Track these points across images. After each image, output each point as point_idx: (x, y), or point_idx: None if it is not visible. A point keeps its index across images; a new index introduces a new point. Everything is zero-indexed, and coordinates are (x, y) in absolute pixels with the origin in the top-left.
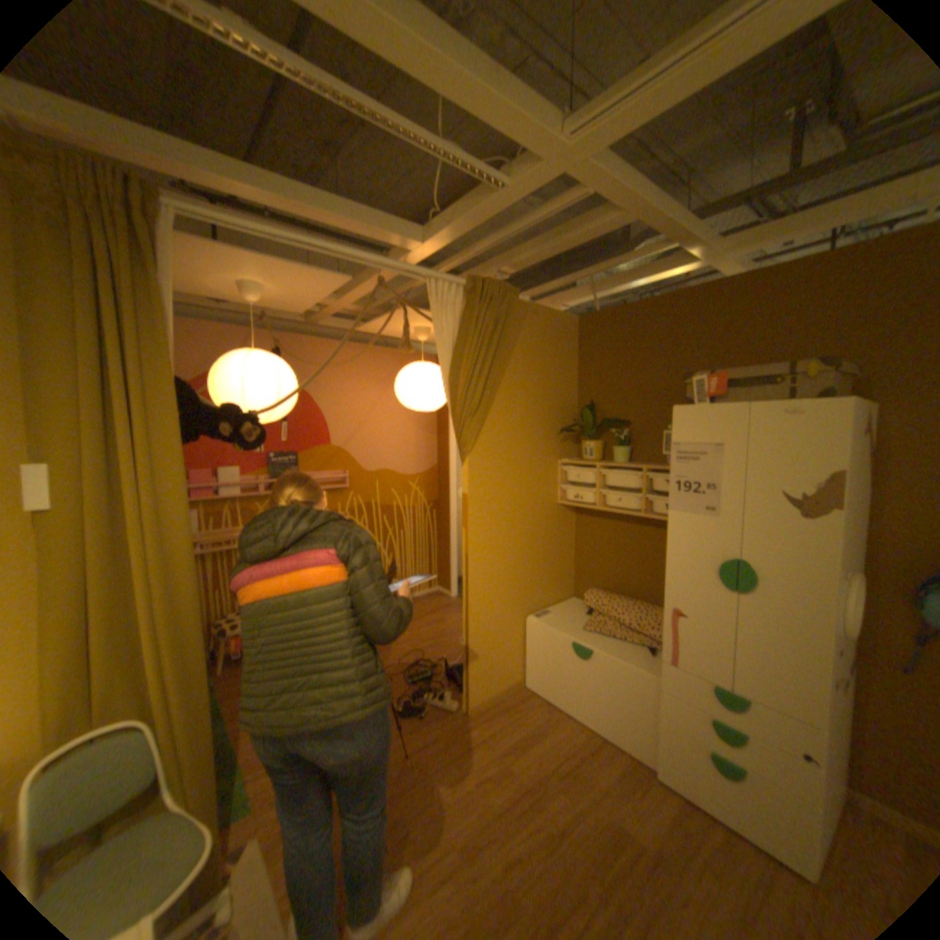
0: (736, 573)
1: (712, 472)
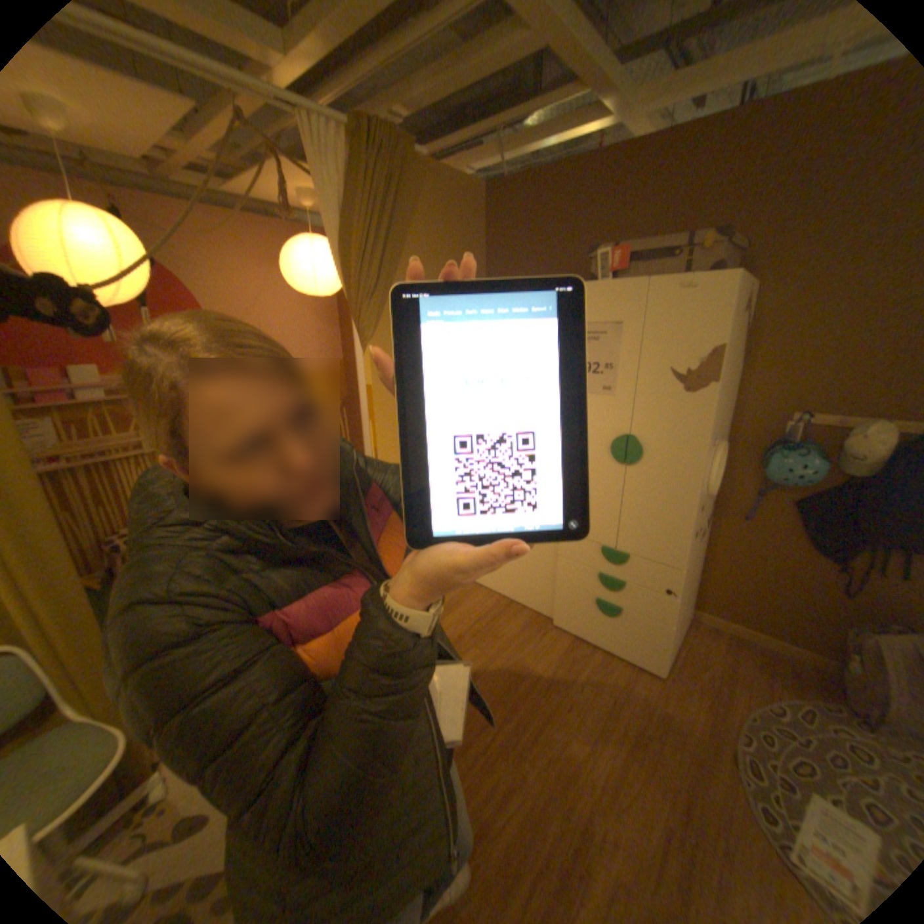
0: (625, 447)
1: (611, 352)
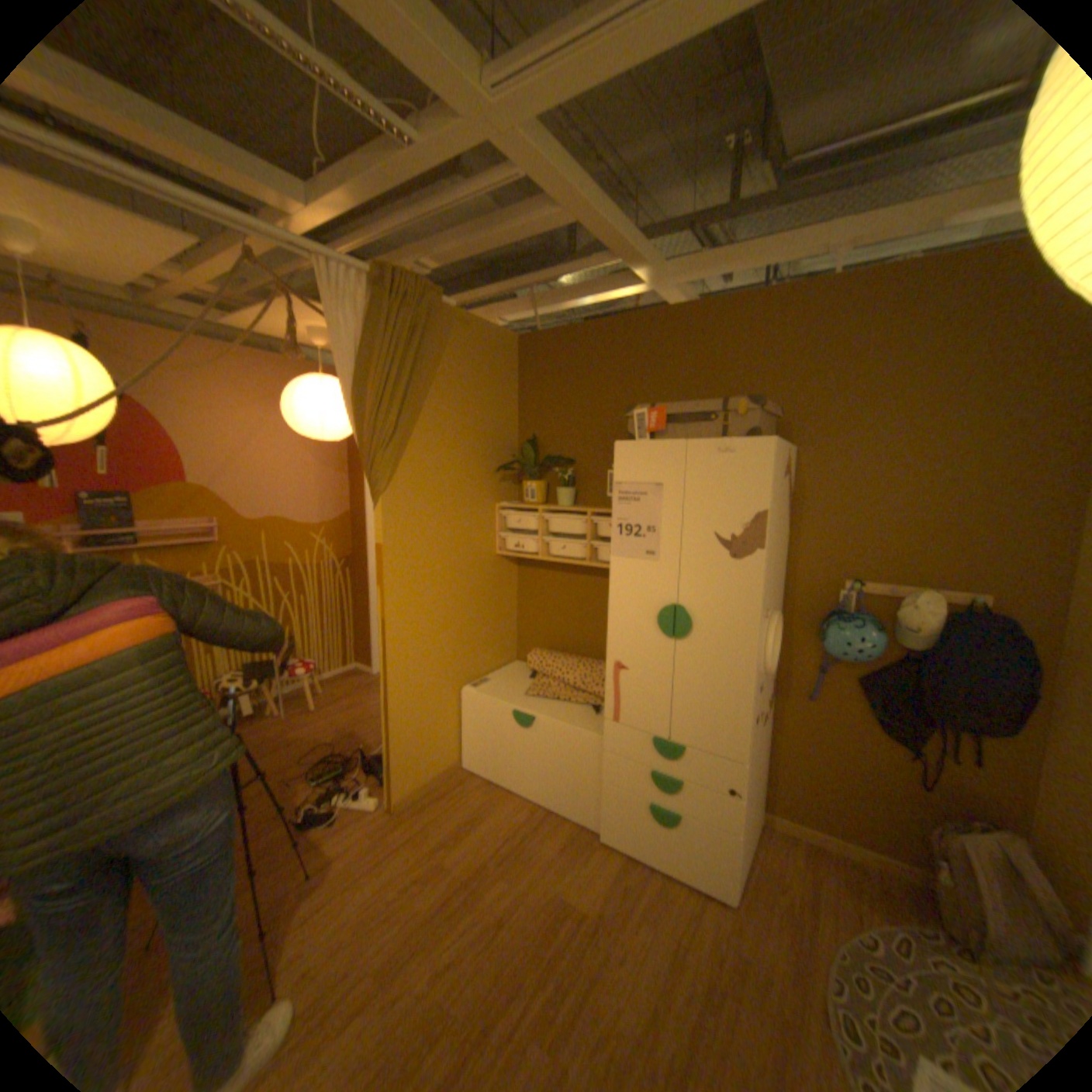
0: (673, 619)
1: (652, 514)
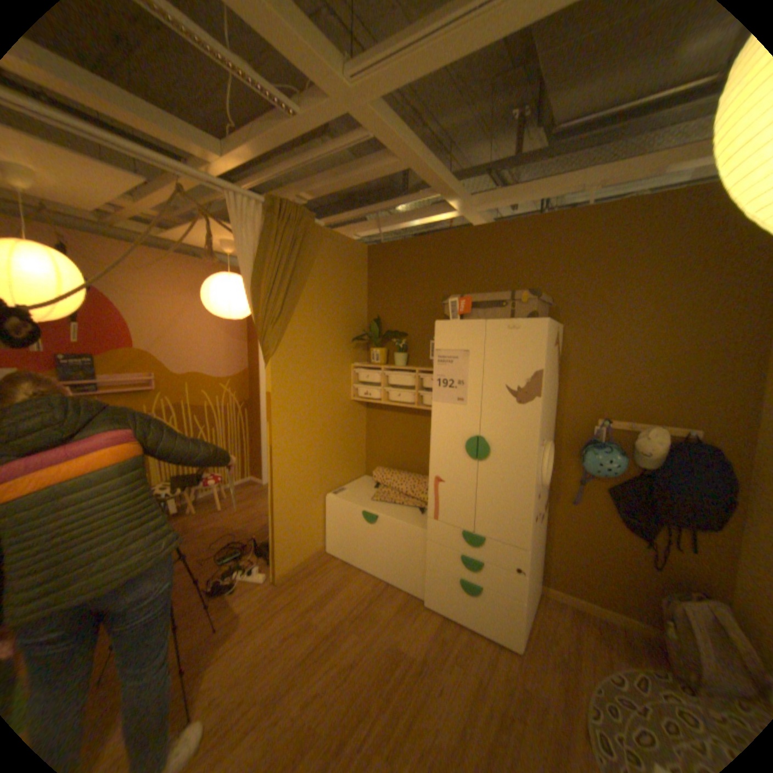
0: (476, 446)
1: (462, 372)
